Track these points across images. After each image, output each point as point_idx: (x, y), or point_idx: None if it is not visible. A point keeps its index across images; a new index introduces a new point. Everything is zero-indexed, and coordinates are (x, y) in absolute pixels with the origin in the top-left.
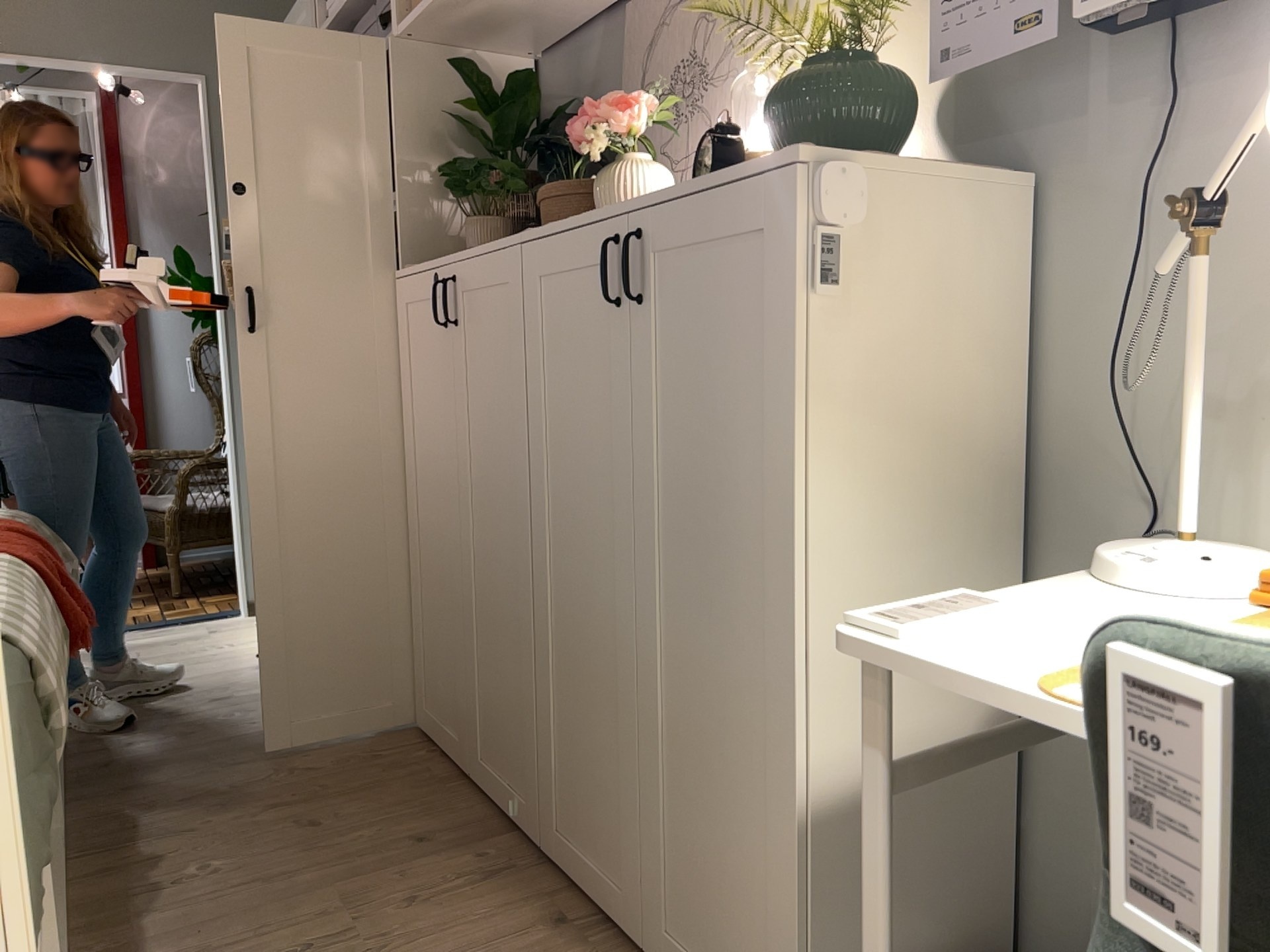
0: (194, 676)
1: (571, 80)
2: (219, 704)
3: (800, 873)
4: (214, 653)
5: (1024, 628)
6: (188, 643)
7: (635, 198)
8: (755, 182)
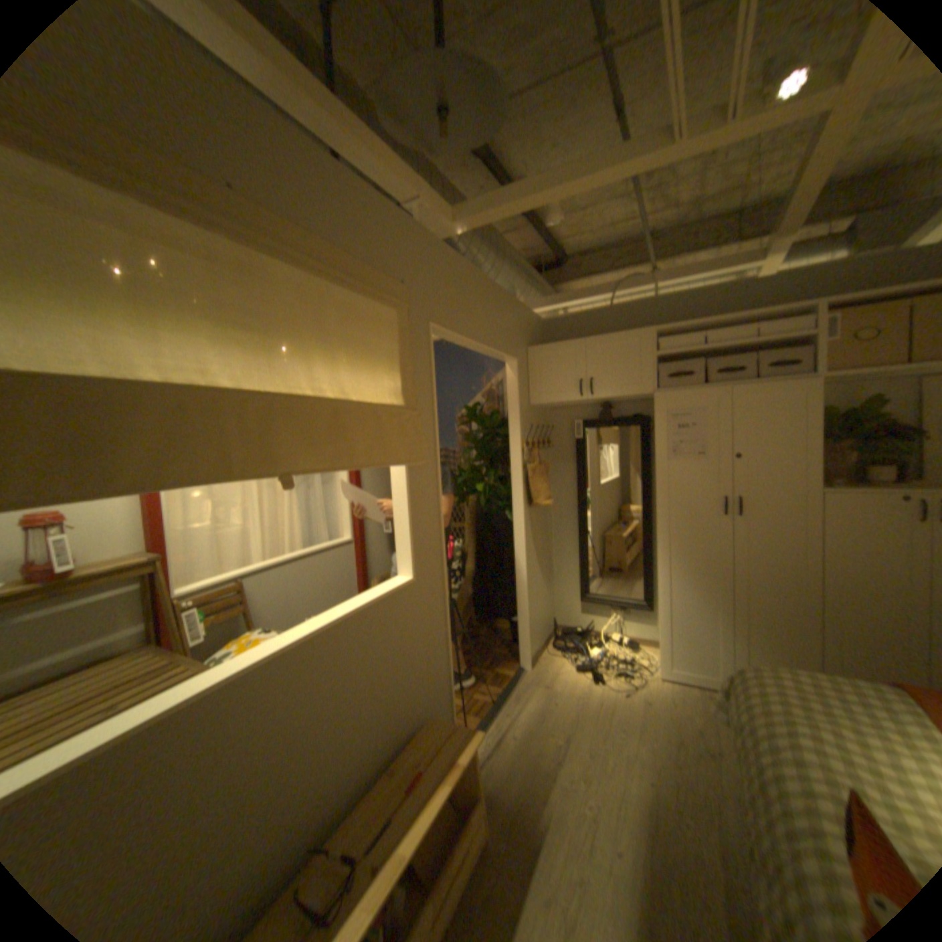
0: (639, 727)
1: (842, 402)
2: (710, 741)
3: None
4: (598, 706)
5: None
6: (562, 705)
7: None
8: None
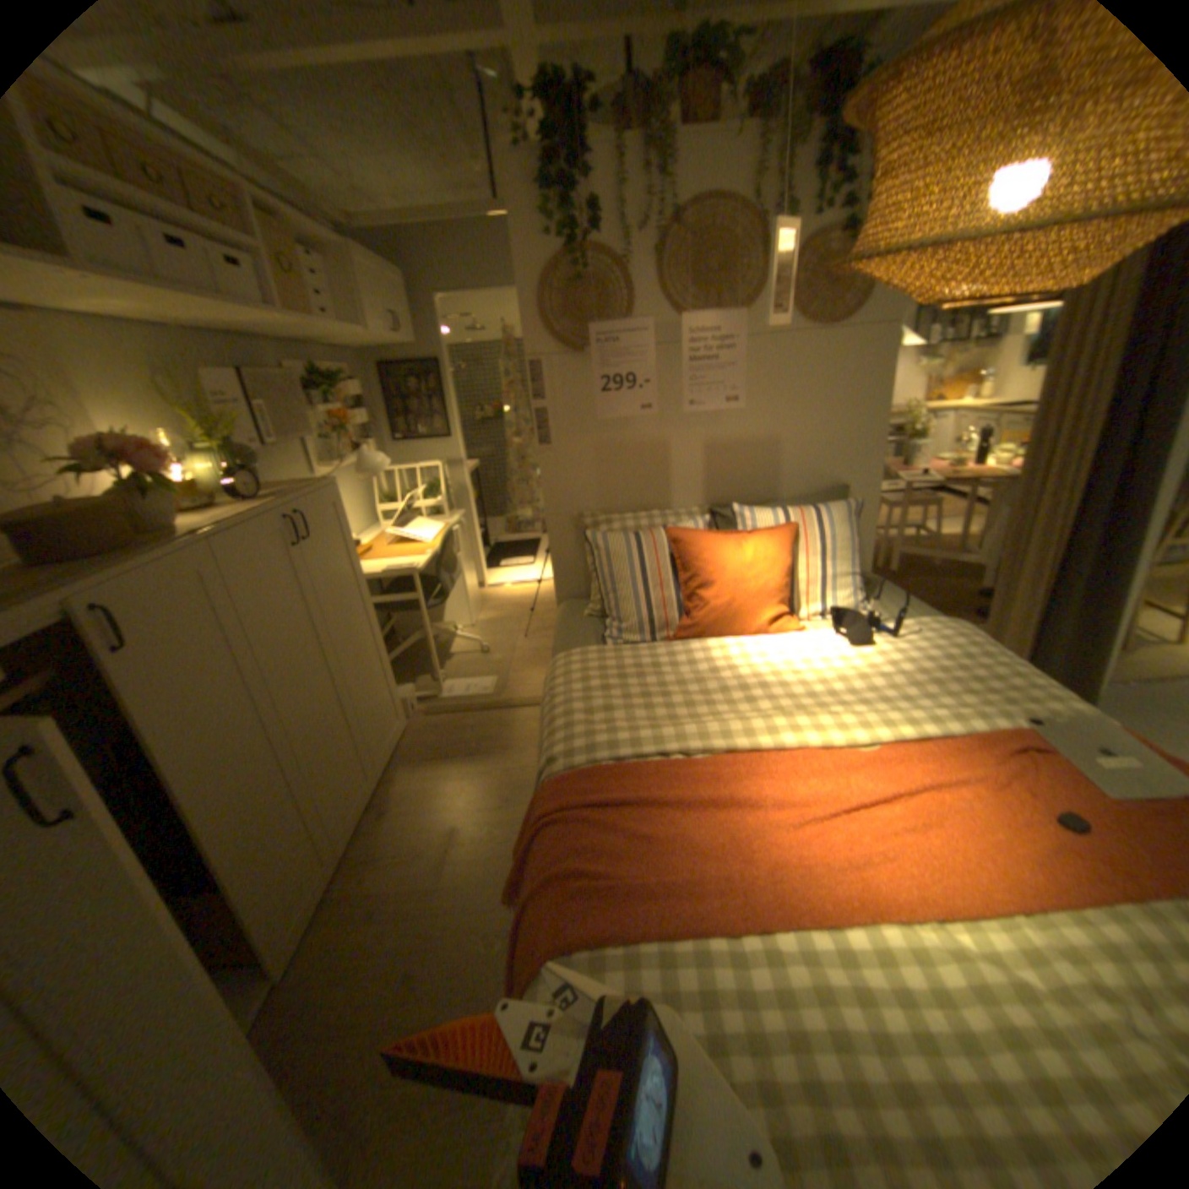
0: None
1: None
2: None
3: (387, 663)
4: None
5: (389, 564)
6: None
7: (284, 495)
8: (325, 486)
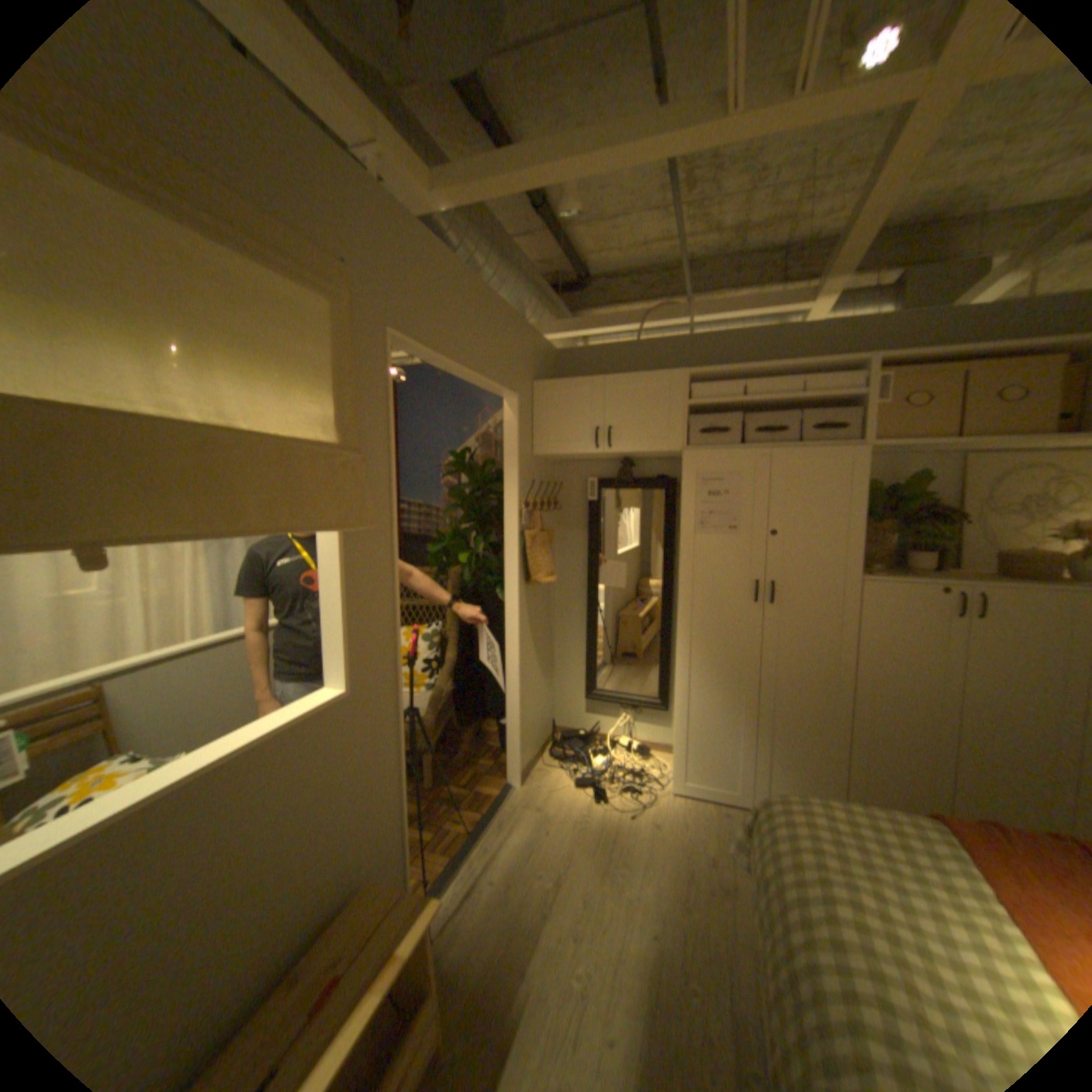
0: (644, 856)
1: (886, 475)
2: (724, 871)
3: None
4: (597, 831)
5: None
6: (555, 831)
7: None
8: None
